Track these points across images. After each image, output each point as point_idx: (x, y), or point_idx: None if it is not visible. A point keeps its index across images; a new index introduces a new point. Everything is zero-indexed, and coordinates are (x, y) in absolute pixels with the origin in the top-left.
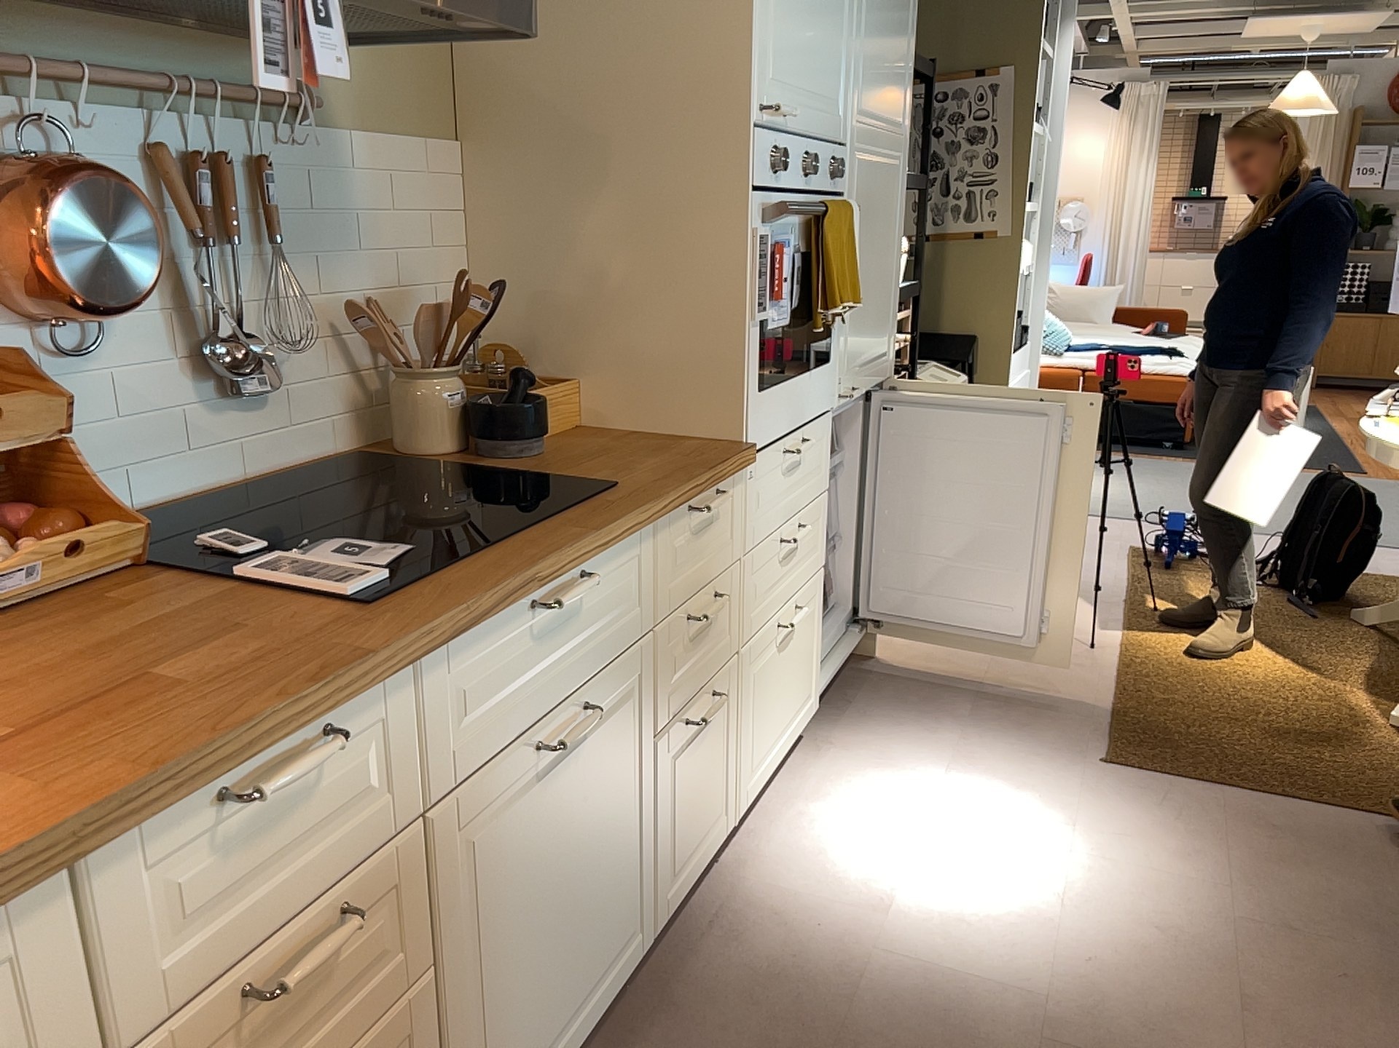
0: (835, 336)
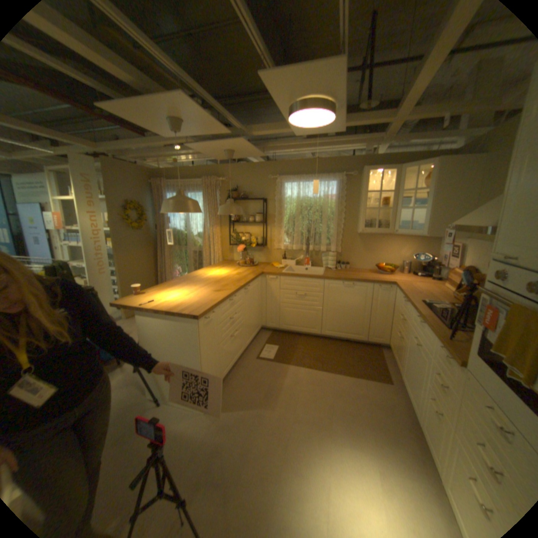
0: None
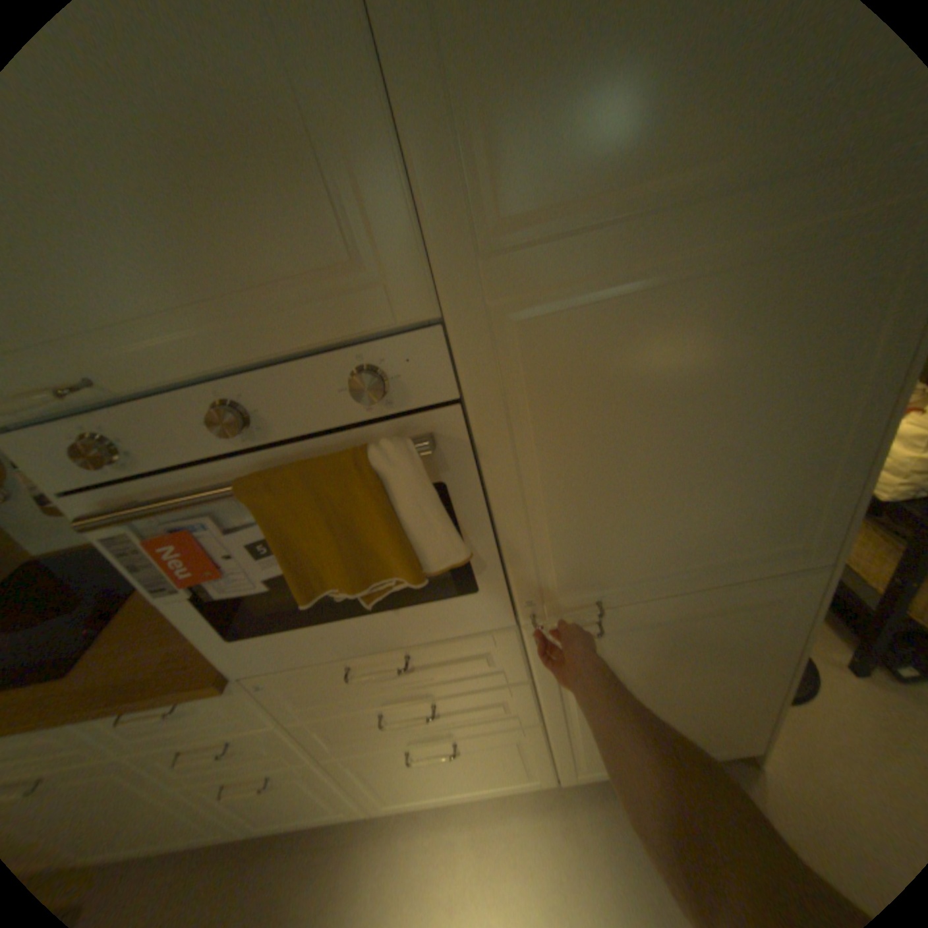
0: (482, 568)
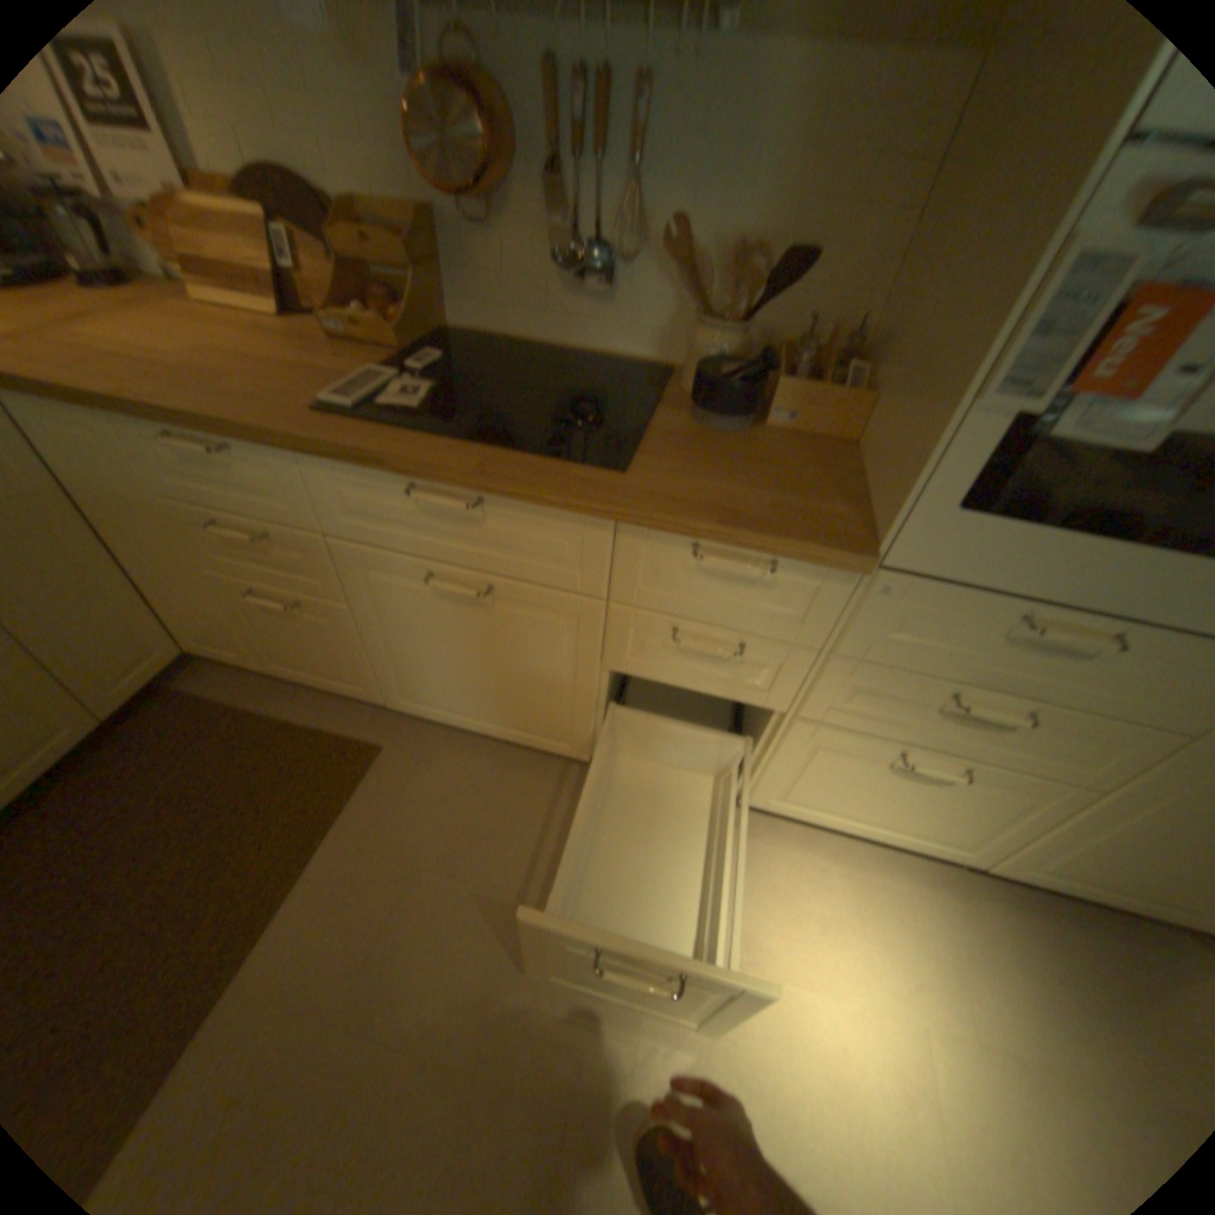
0: None
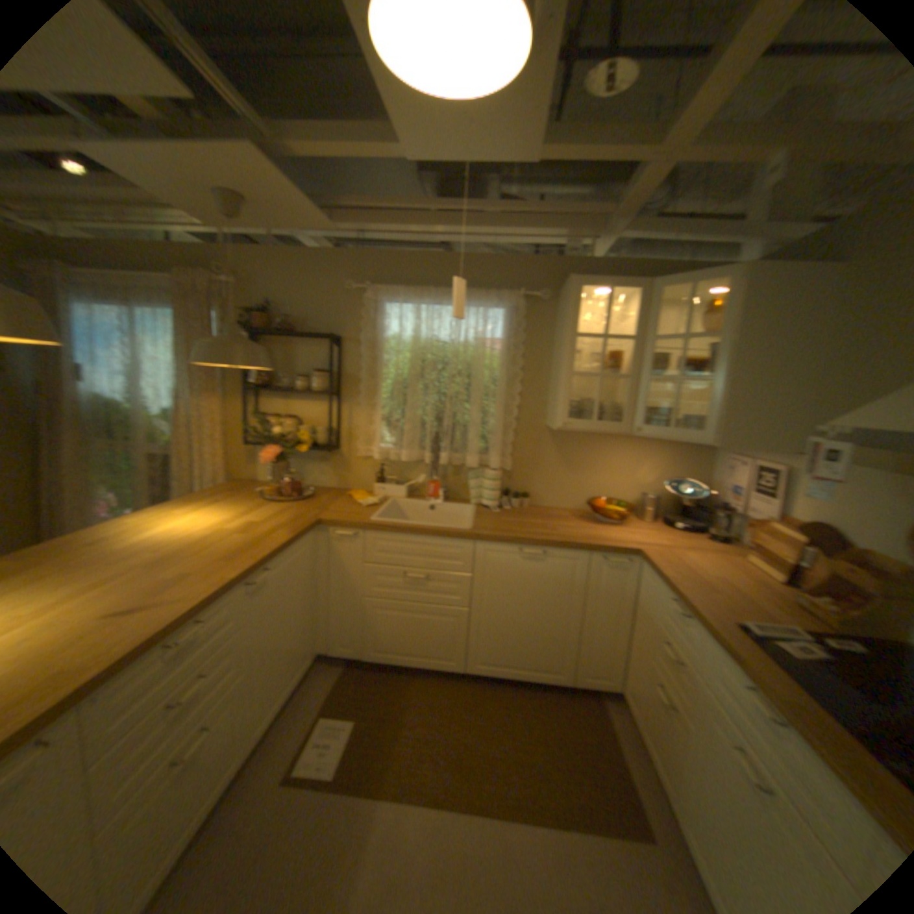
0: None
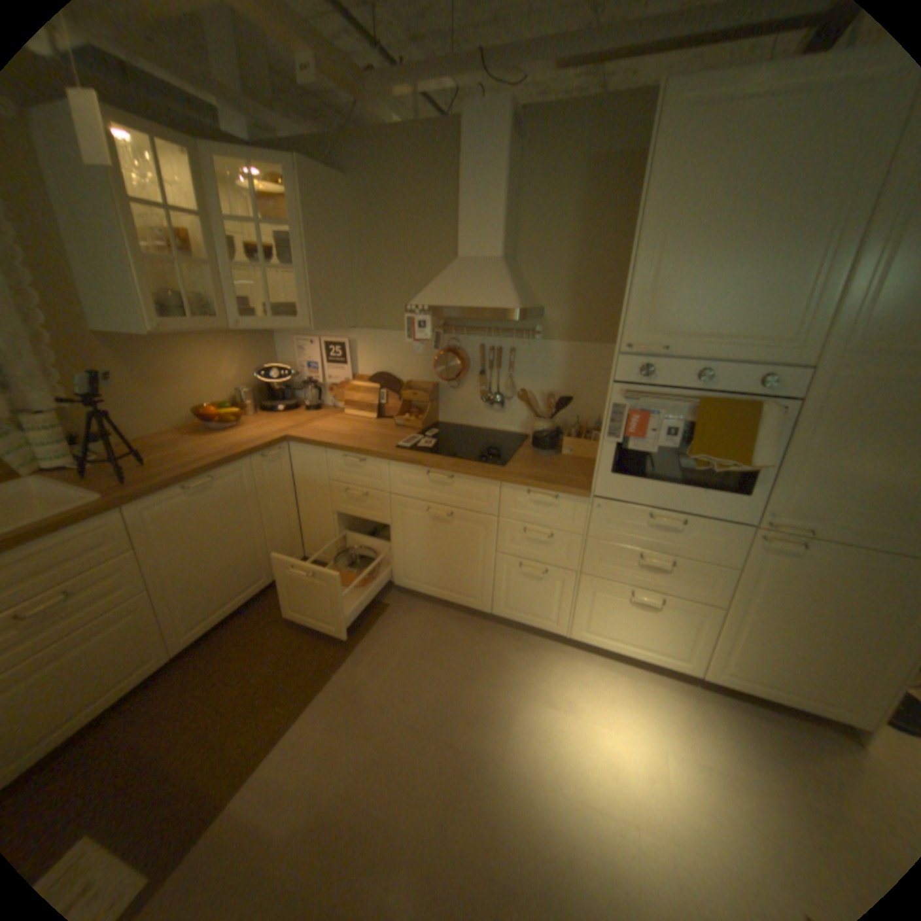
0: (762, 483)
